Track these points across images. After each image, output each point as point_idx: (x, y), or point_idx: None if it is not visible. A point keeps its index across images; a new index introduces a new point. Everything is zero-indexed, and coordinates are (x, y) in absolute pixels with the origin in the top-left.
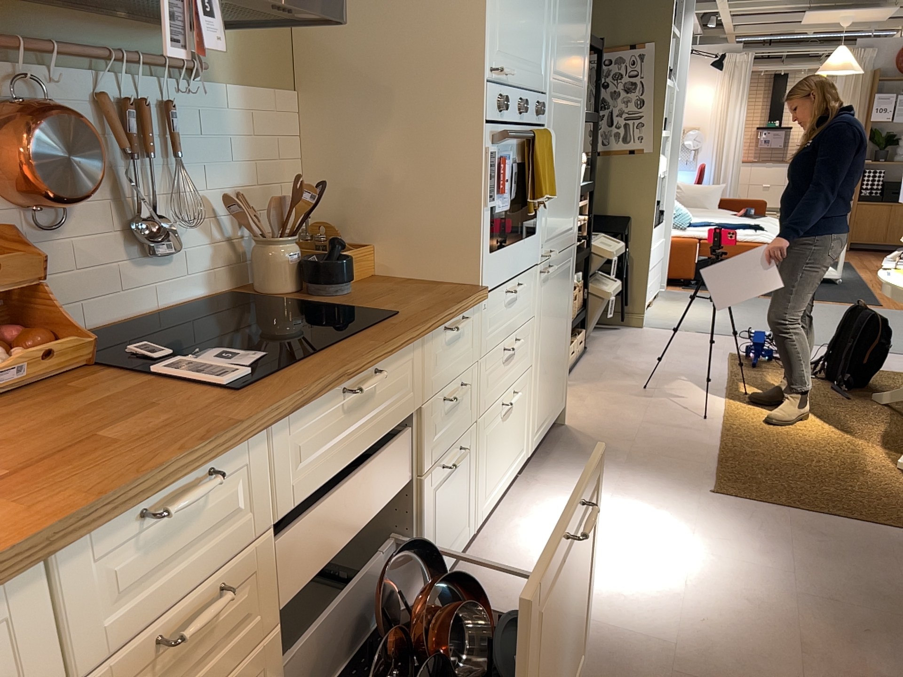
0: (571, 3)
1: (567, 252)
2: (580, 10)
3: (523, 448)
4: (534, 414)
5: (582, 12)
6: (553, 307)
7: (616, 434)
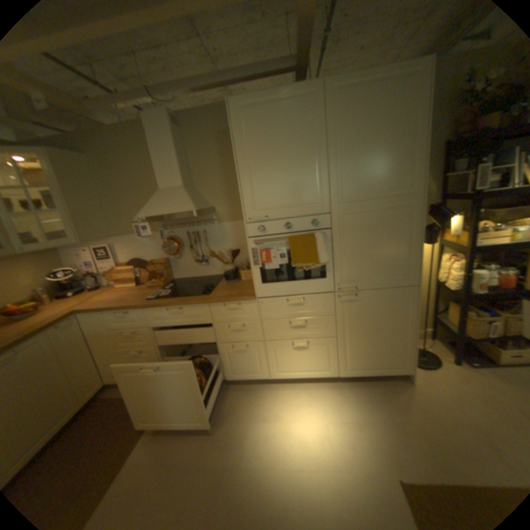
0: (365, 155)
1: (394, 290)
2: (389, 151)
3: (329, 370)
4: (343, 360)
5: (396, 150)
6: (368, 316)
7: (431, 412)
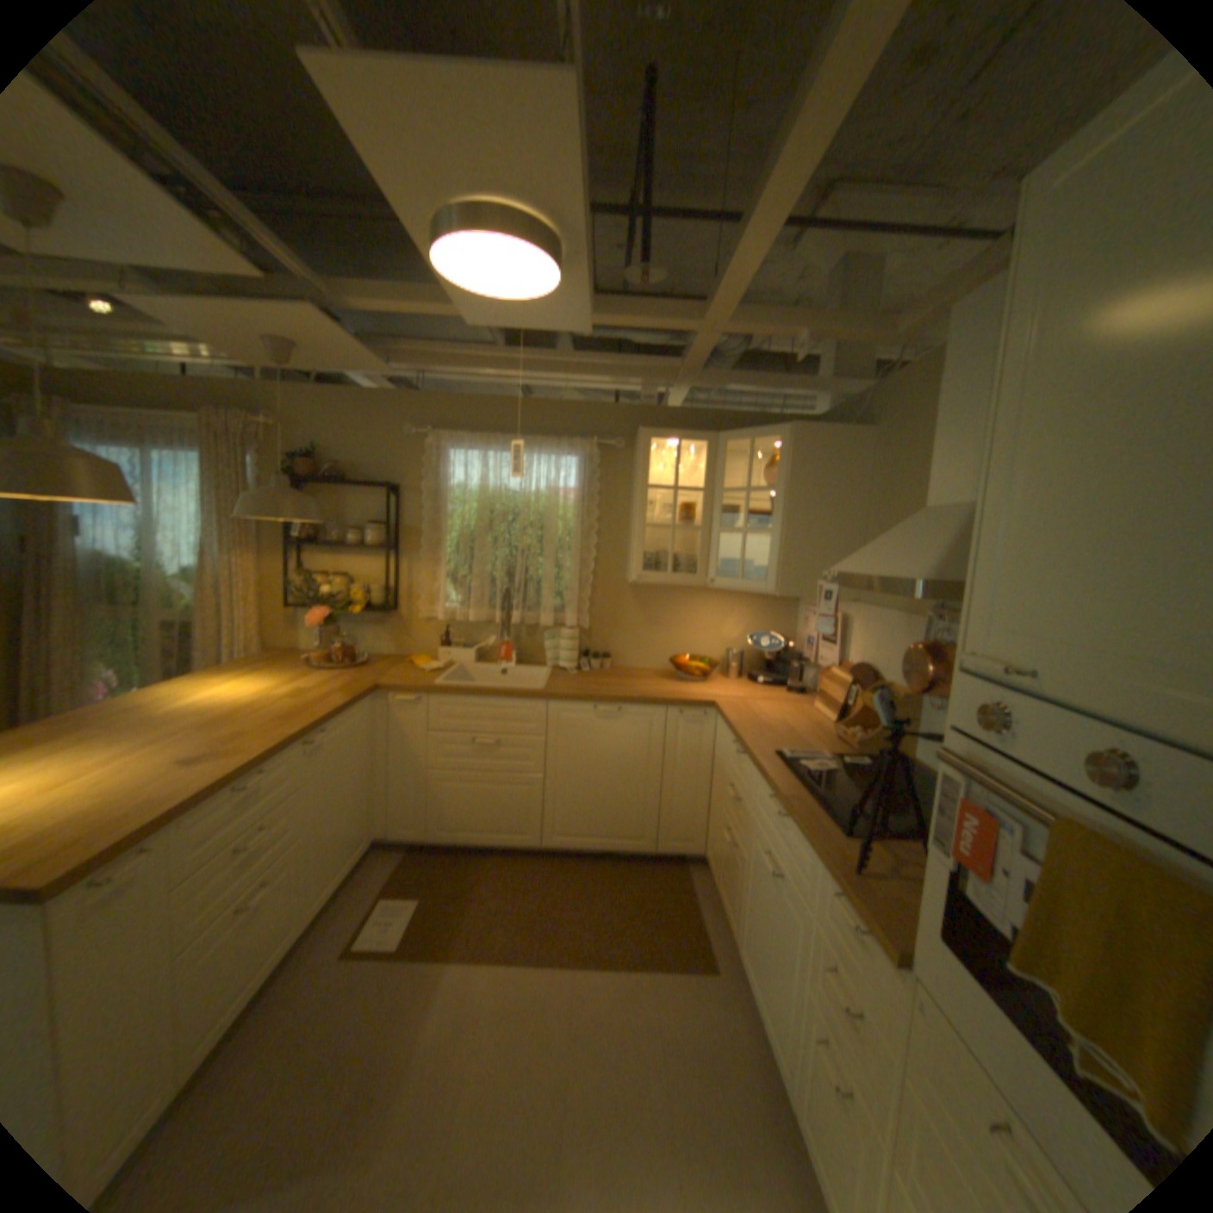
0: None
1: None
2: None
3: None
4: None
5: None
6: None
7: None
